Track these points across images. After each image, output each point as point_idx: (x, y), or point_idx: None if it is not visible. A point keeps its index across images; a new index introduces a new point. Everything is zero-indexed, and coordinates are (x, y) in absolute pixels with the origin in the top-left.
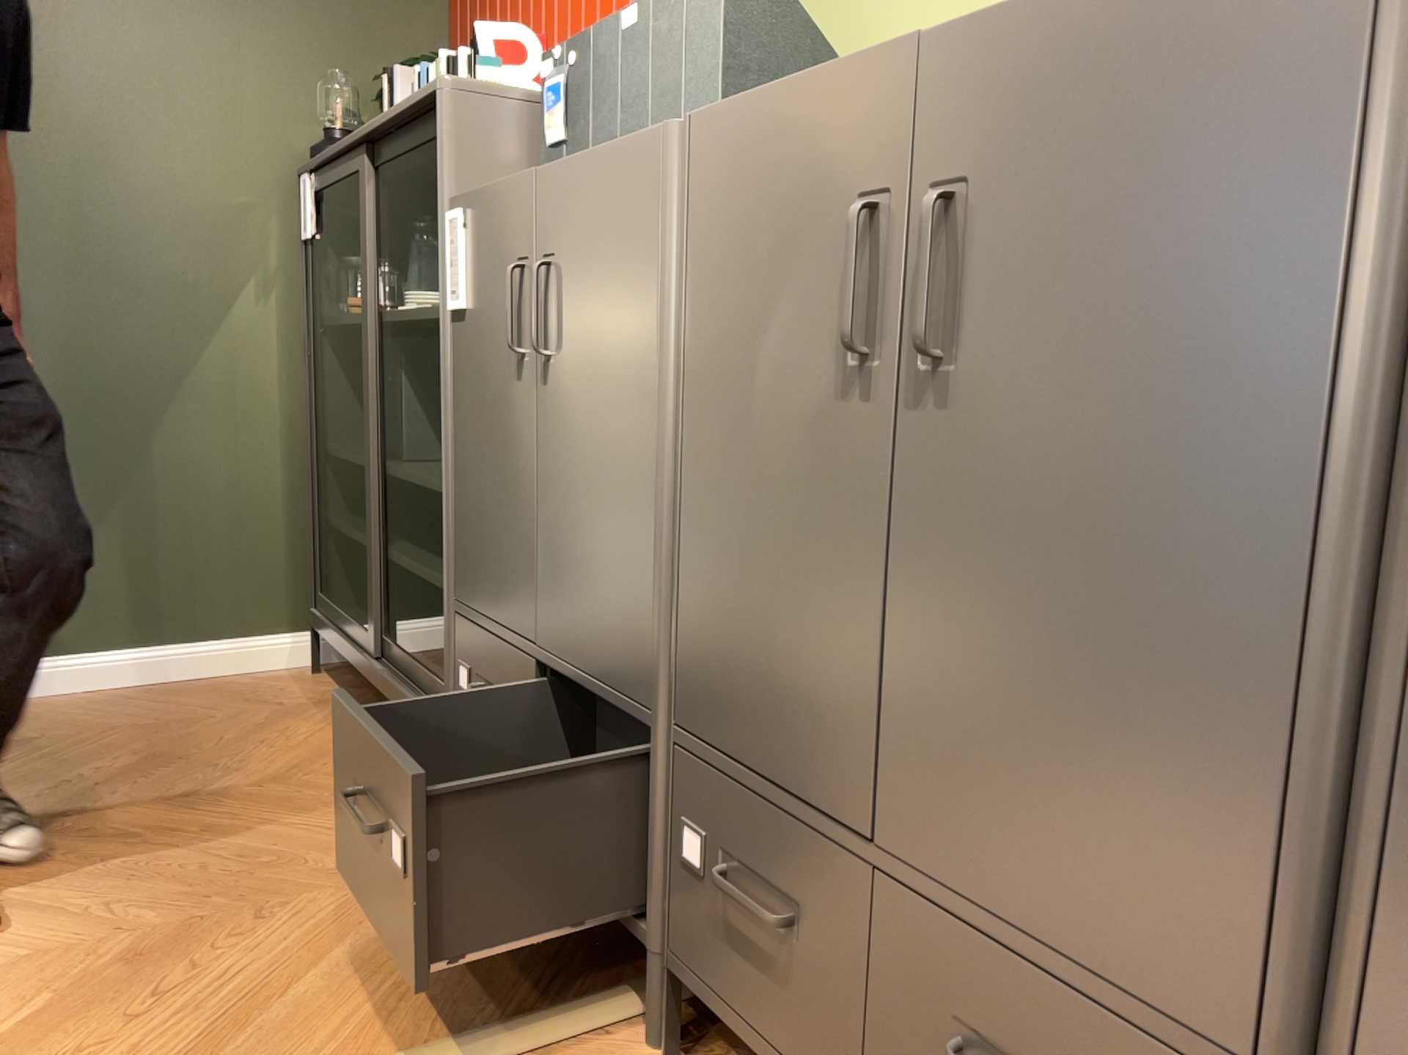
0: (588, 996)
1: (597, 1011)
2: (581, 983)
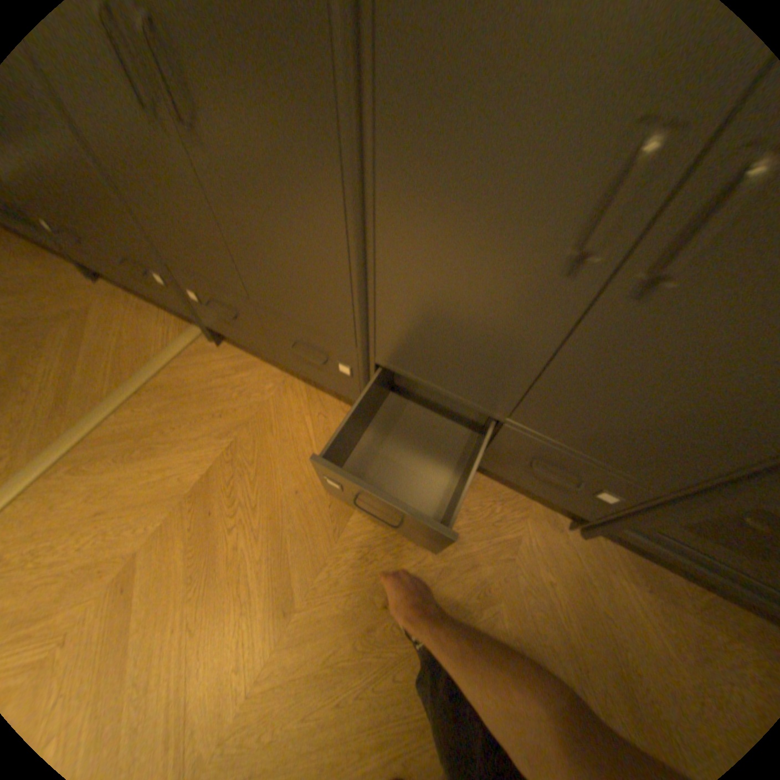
0: (183, 332)
1: (188, 336)
2: (177, 327)
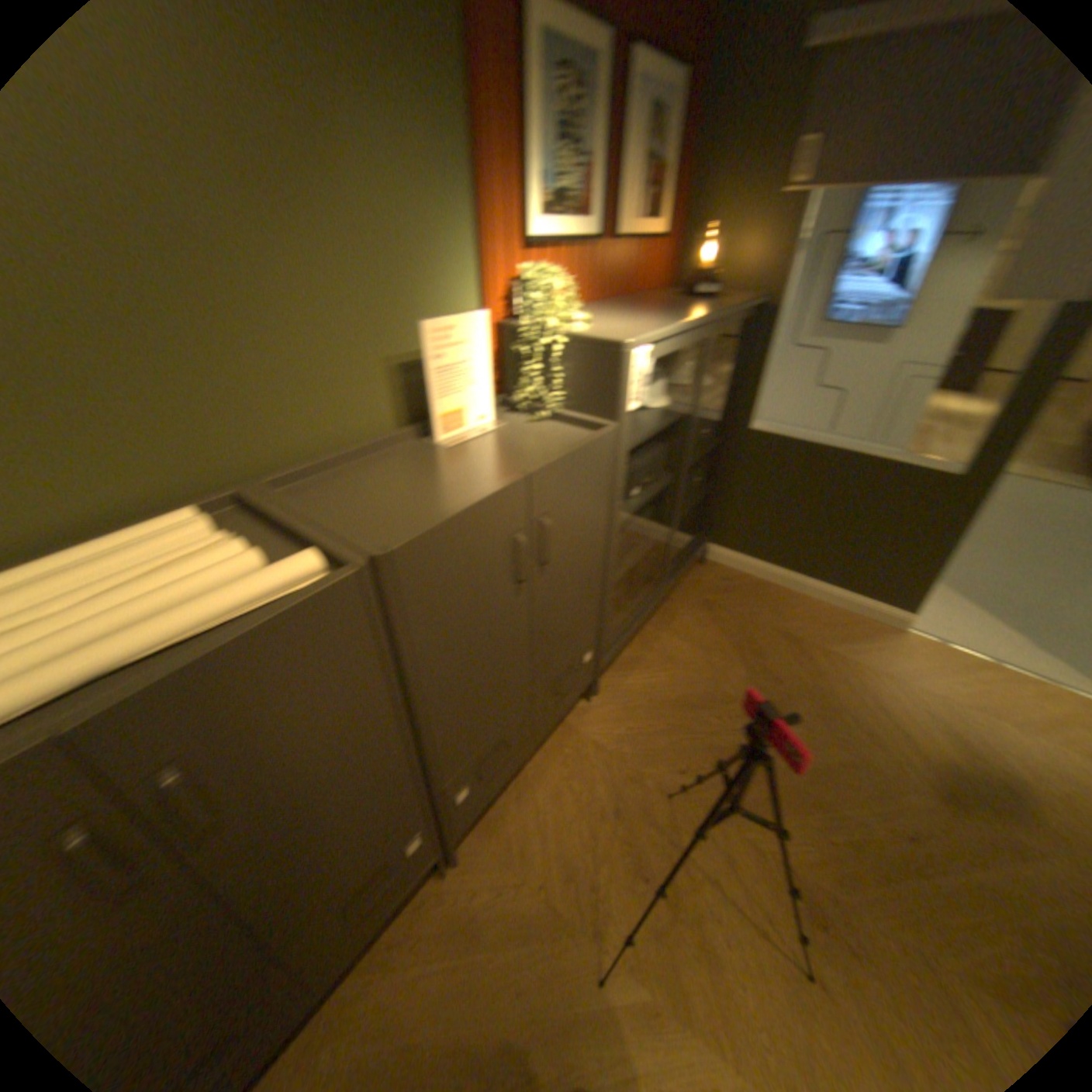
0: None
1: None
2: None
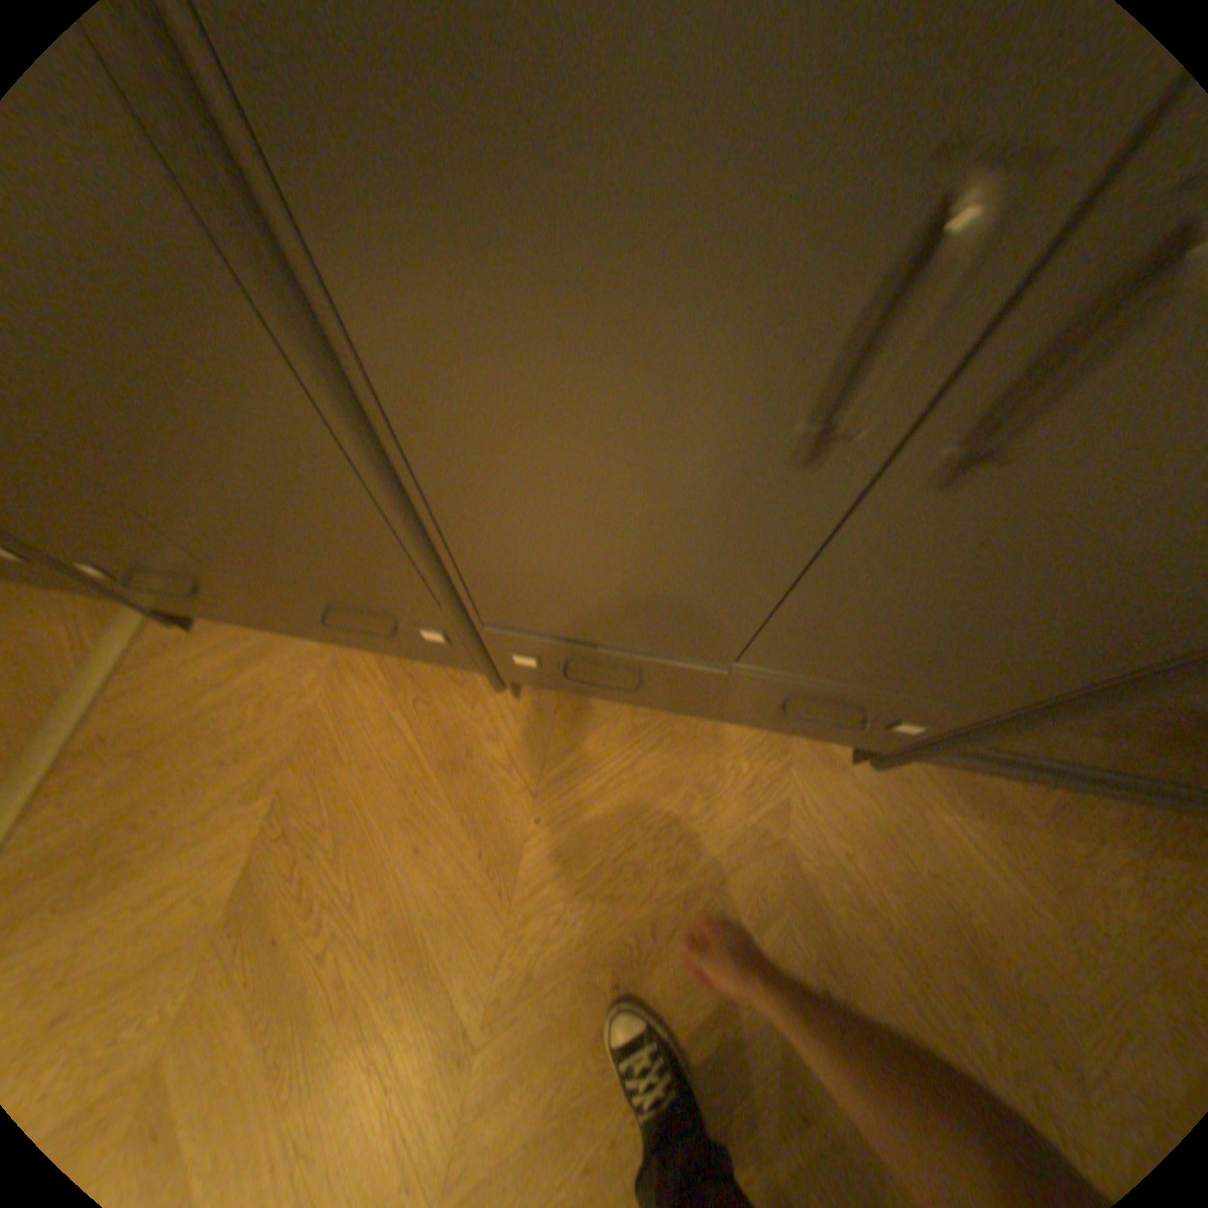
0: (107, 622)
1: (120, 629)
2: (94, 615)
